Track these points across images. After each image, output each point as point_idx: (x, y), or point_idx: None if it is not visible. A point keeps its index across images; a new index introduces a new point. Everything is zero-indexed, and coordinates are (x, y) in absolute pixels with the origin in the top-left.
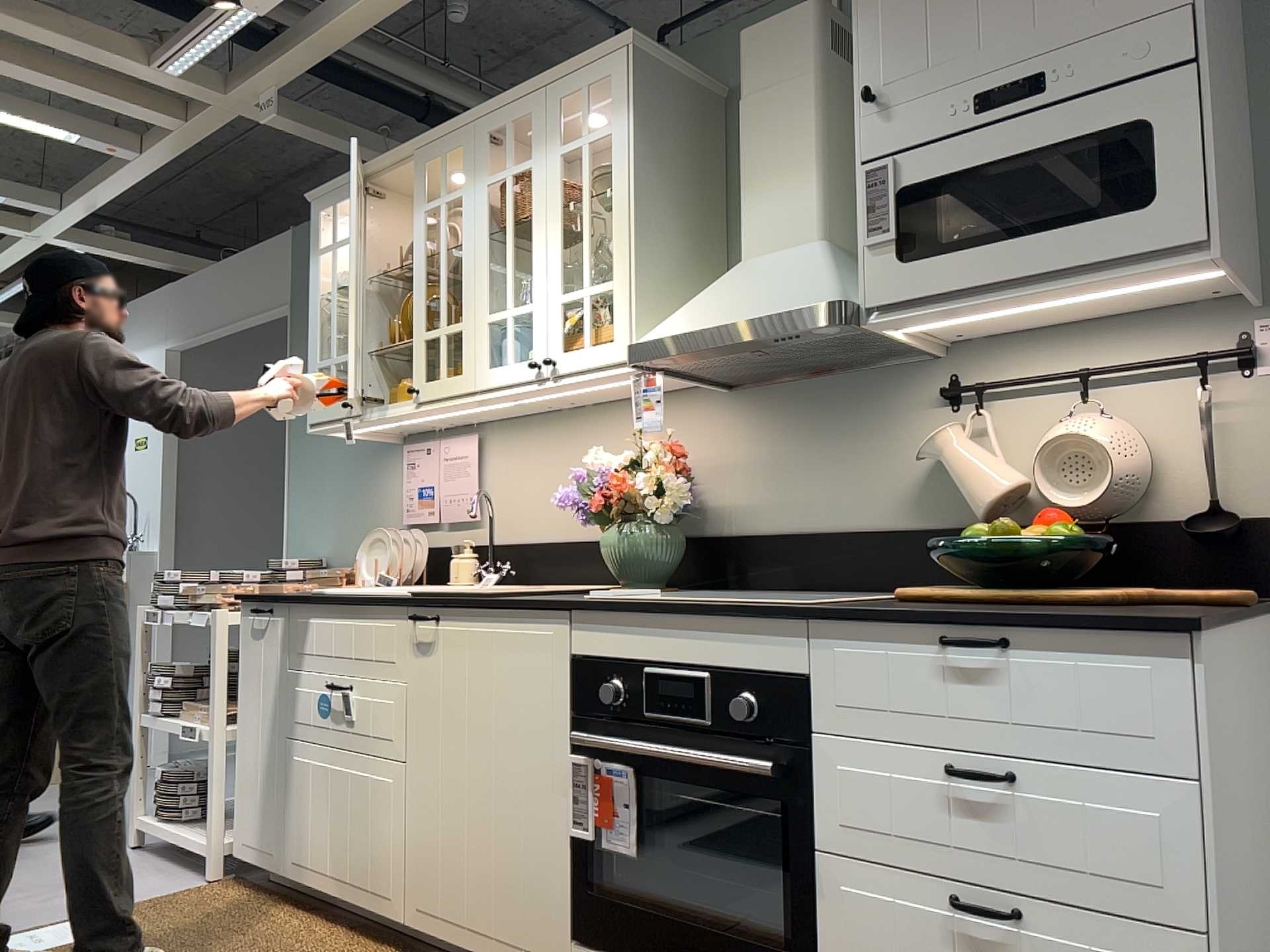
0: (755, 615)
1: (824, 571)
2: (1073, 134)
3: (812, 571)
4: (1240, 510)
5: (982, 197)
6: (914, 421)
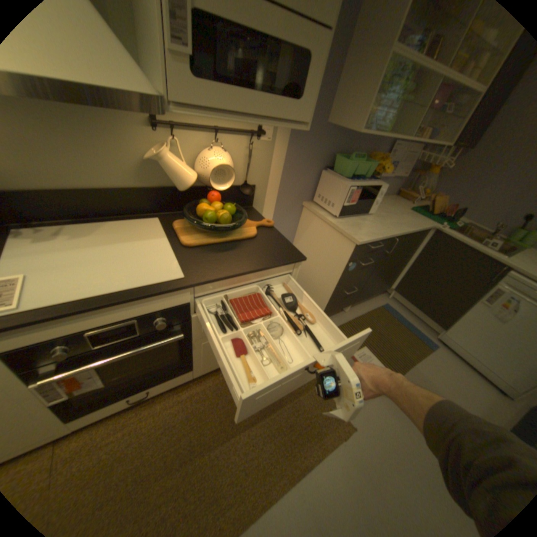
0: (164, 294)
1: (87, 209)
2: (288, 38)
3: (78, 209)
4: (250, 183)
5: (237, 47)
6: (131, 132)
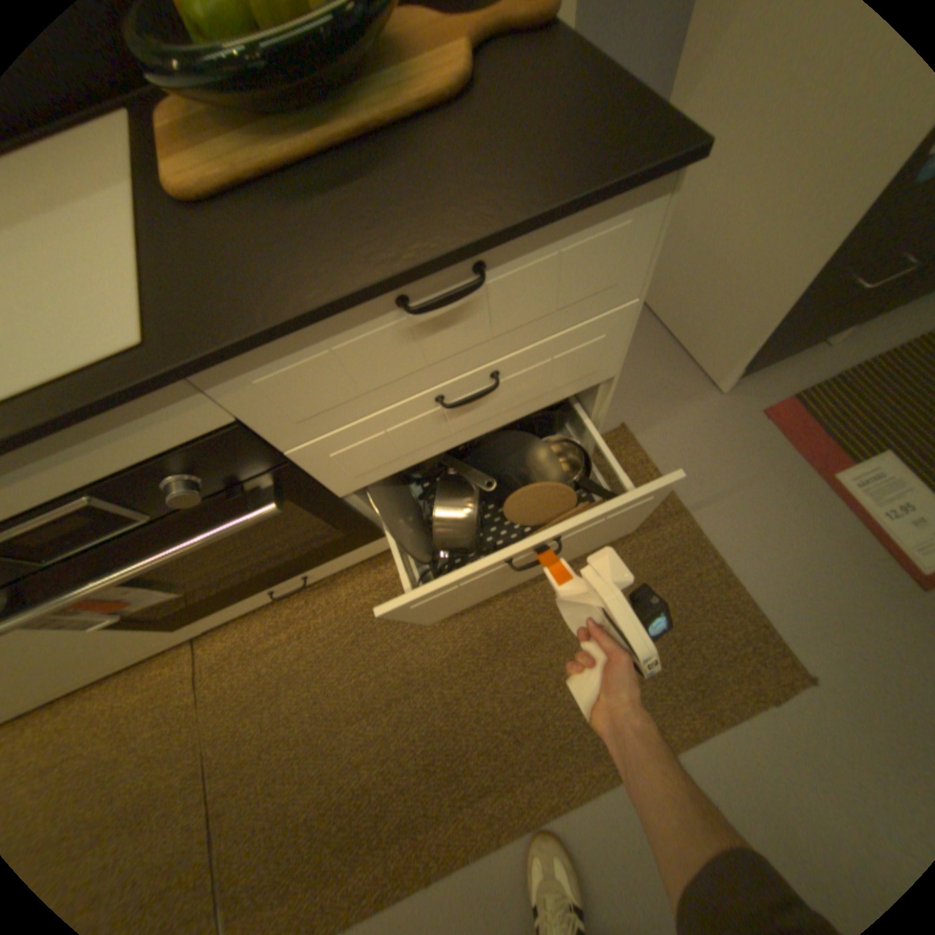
0: (72, 422)
1: None
2: None
3: None
4: None
5: None
6: None
